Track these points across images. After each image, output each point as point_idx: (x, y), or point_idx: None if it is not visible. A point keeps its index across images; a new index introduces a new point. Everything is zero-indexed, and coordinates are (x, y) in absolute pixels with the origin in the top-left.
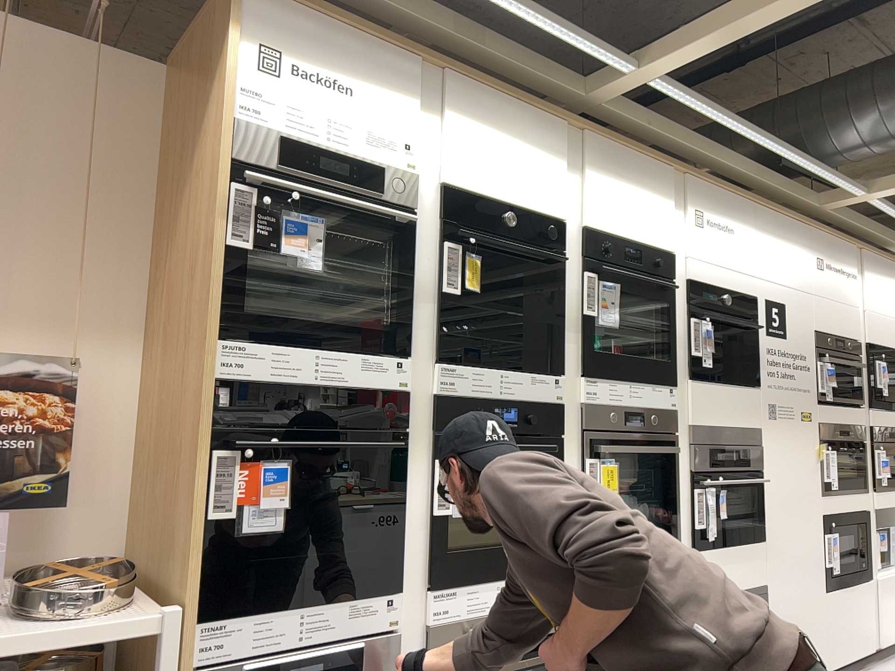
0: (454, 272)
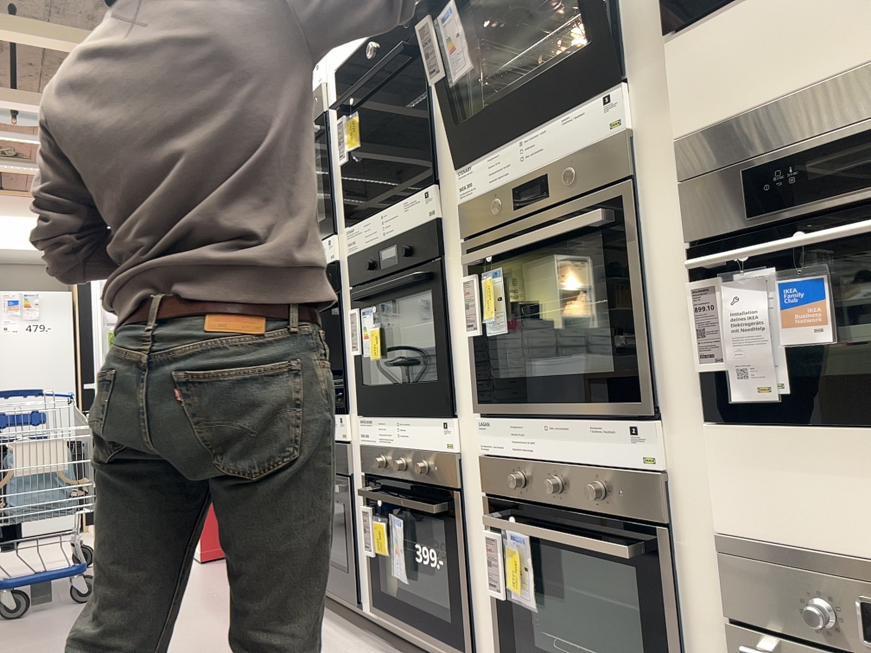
0: (340, 142)
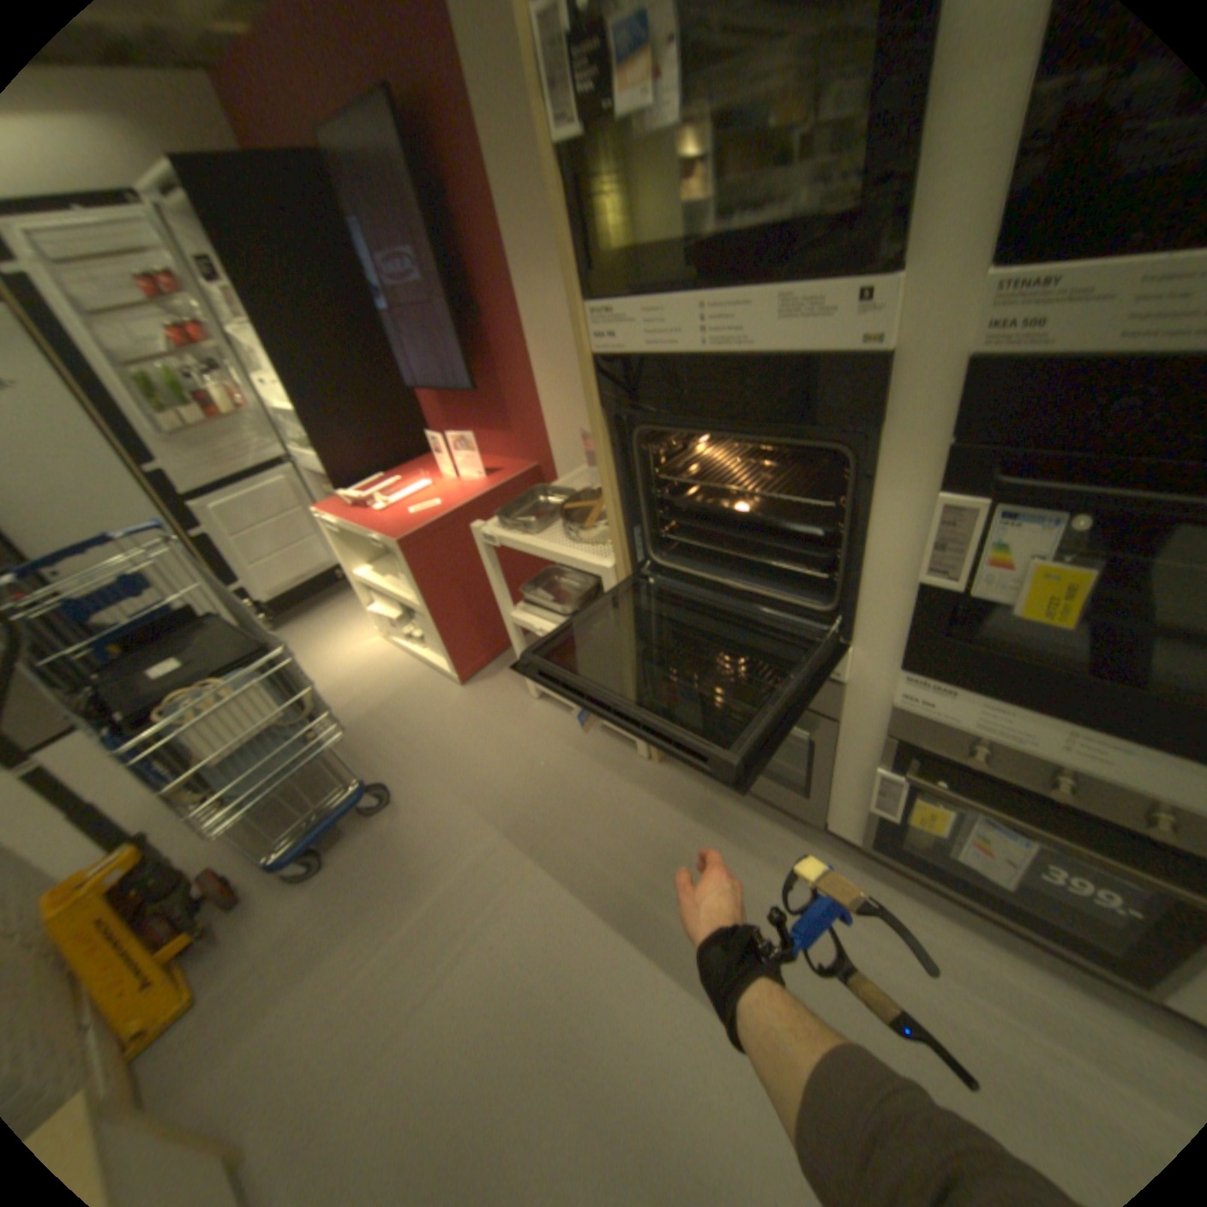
0: None
